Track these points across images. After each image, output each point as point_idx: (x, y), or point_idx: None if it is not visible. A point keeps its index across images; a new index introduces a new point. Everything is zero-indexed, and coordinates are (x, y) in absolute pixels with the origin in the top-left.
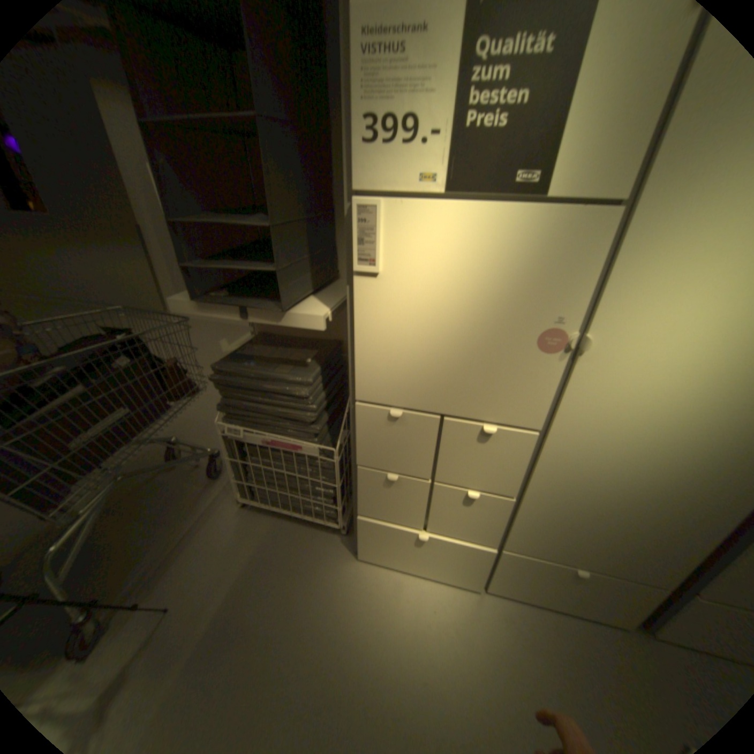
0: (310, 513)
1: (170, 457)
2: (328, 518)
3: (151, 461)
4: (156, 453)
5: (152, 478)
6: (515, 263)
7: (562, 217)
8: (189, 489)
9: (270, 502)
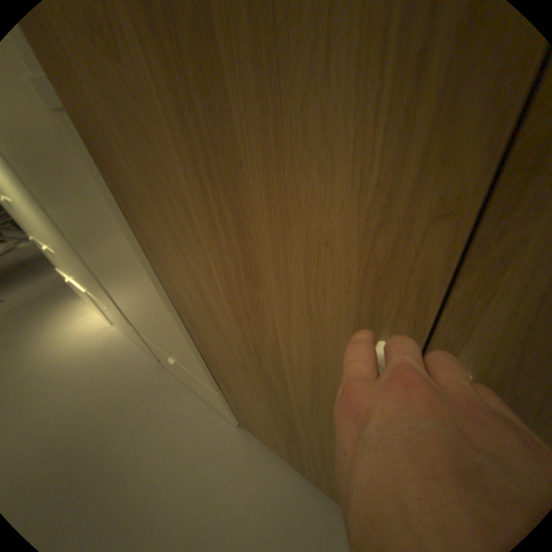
0: None
1: None
2: None
3: None
4: None
5: None
6: None
7: None
8: None
9: None
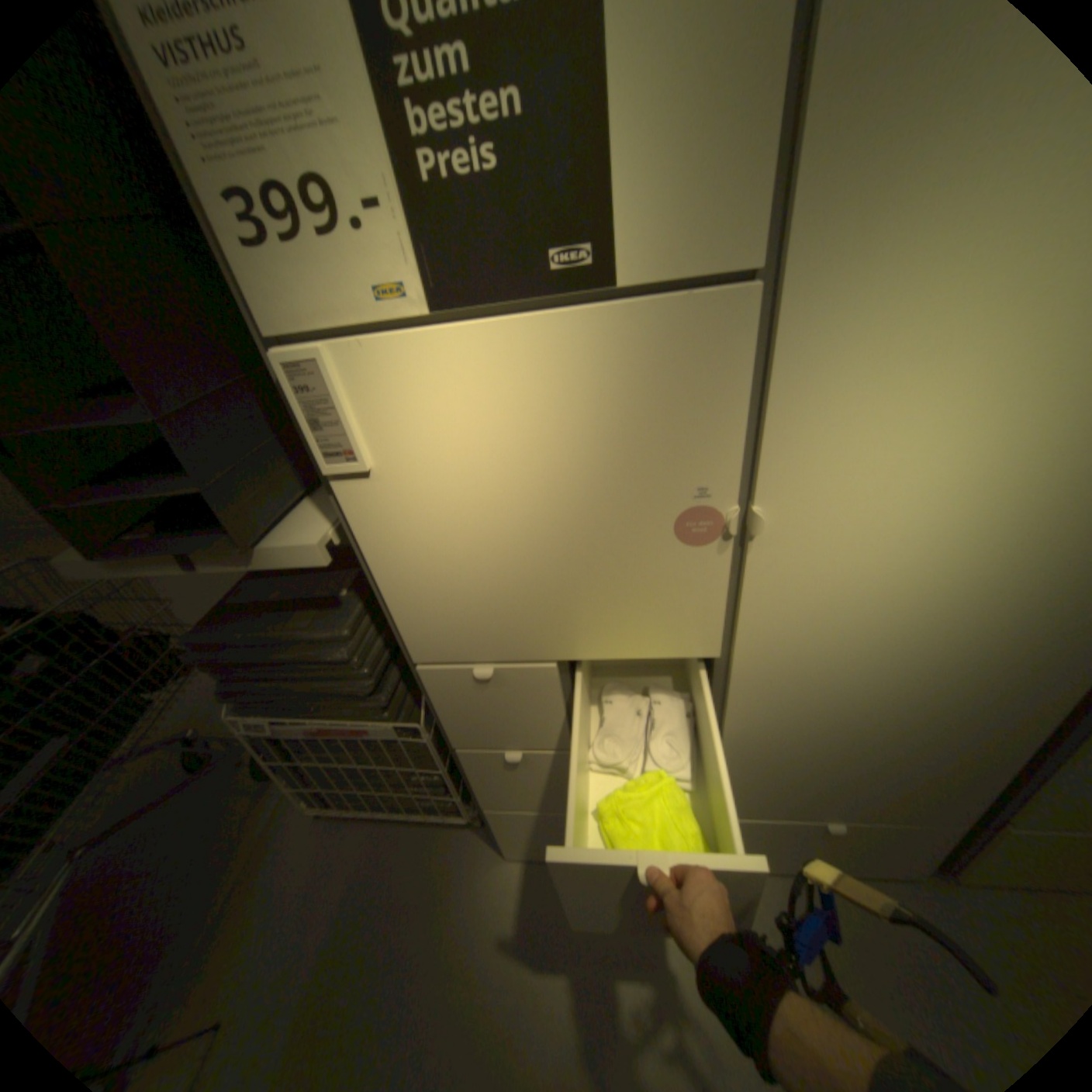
0: (417, 811)
1: (194, 758)
2: (446, 813)
3: (165, 774)
4: (171, 758)
5: (171, 802)
6: (595, 416)
7: (652, 322)
8: (231, 807)
9: (354, 807)
